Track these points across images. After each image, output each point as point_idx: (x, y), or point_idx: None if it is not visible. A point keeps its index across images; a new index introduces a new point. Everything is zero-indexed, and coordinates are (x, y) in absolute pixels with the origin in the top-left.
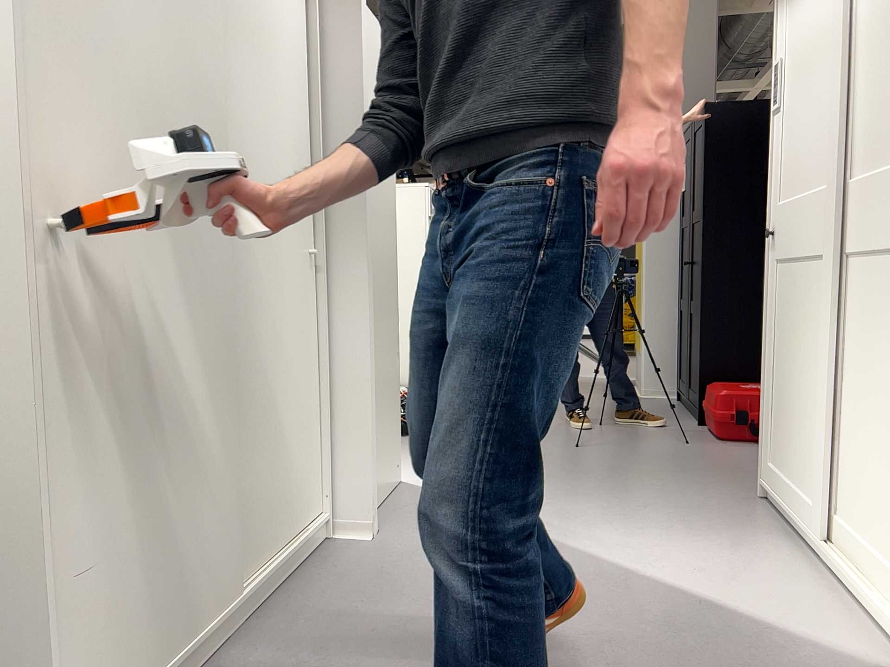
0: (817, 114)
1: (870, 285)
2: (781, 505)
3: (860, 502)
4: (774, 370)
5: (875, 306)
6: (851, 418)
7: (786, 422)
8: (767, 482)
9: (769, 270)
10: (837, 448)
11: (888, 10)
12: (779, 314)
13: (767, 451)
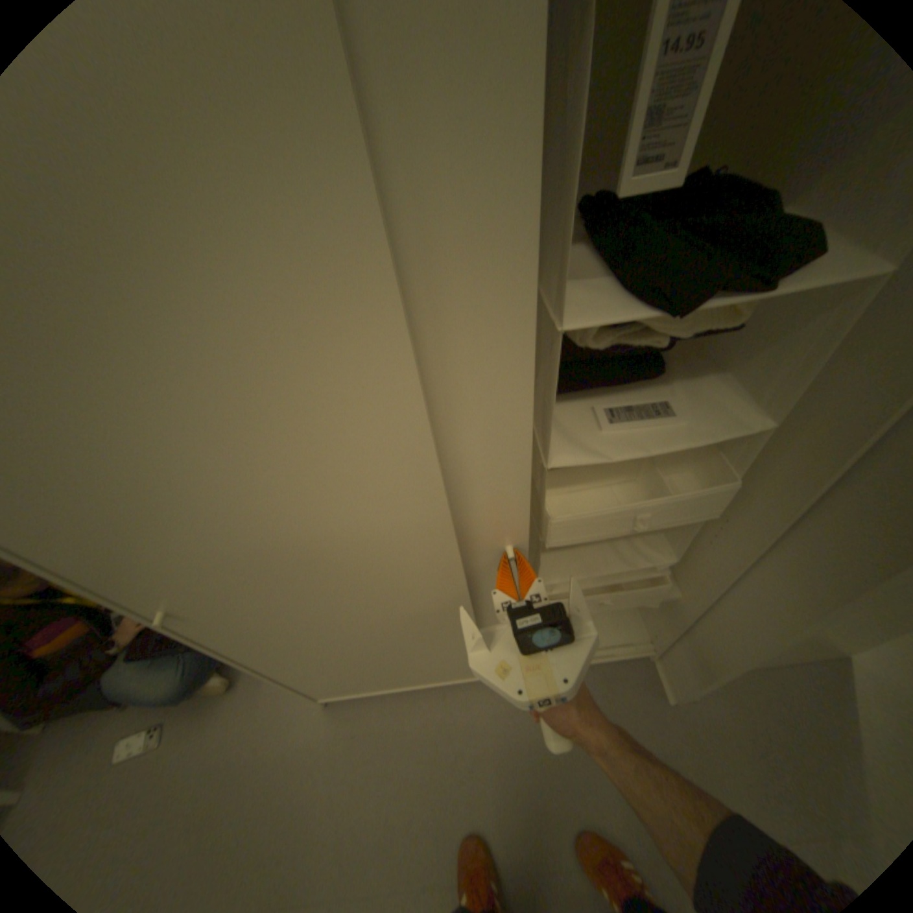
0: None
1: None
2: None
3: None
4: None
5: None
6: None
7: None
8: None
9: None
10: None
11: None
12: None
13: None
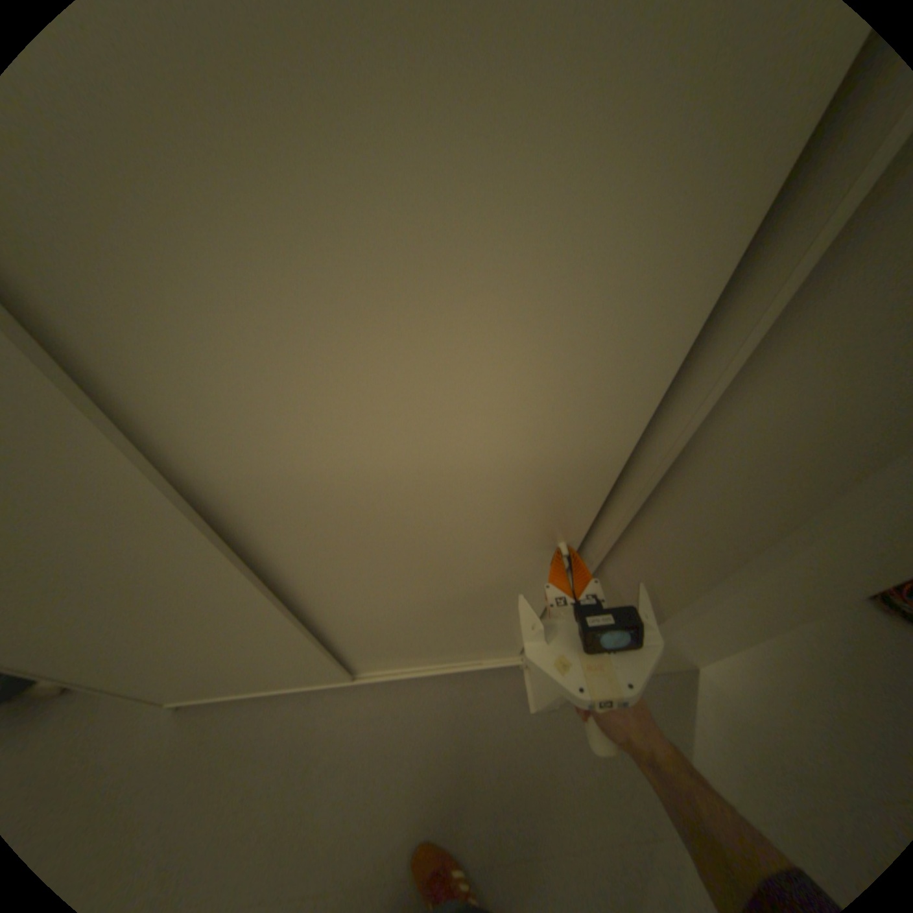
0: None
1: None
2: None
3: None
4: None
5: None
6: None
7: None
8: None
9: None
10: None
11: None
12: None
13: None
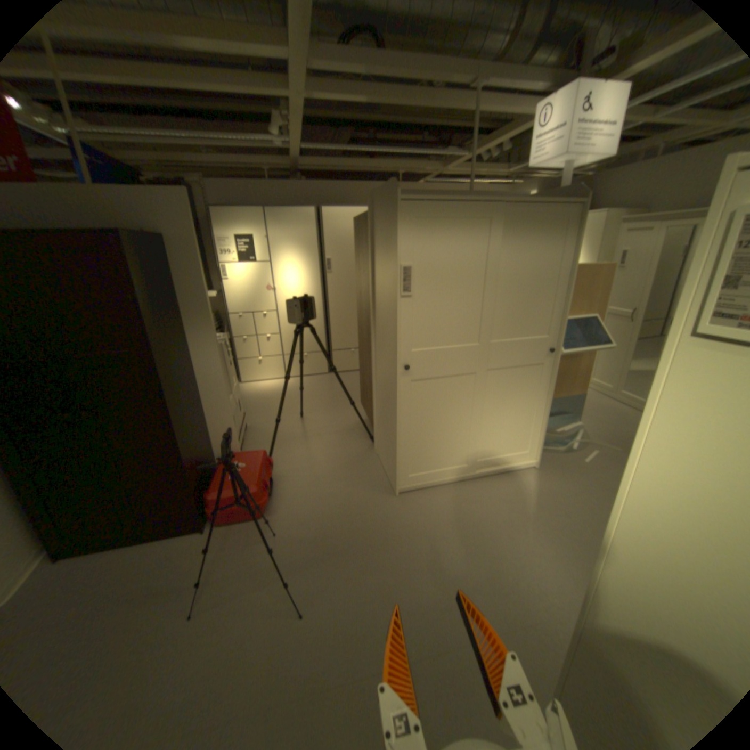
0: (470, 309)
1: (507, 378)
2: (436, 482)
3: (498, 447)
4: (416, 433)
5: (511, 385)
6: (492, 425)
7: (436, 448)
8: (415, 483)
9: (406, 386)
10: (480, 438)
11: (524, 281)
12: (422, 405)
13: (410, 471)
